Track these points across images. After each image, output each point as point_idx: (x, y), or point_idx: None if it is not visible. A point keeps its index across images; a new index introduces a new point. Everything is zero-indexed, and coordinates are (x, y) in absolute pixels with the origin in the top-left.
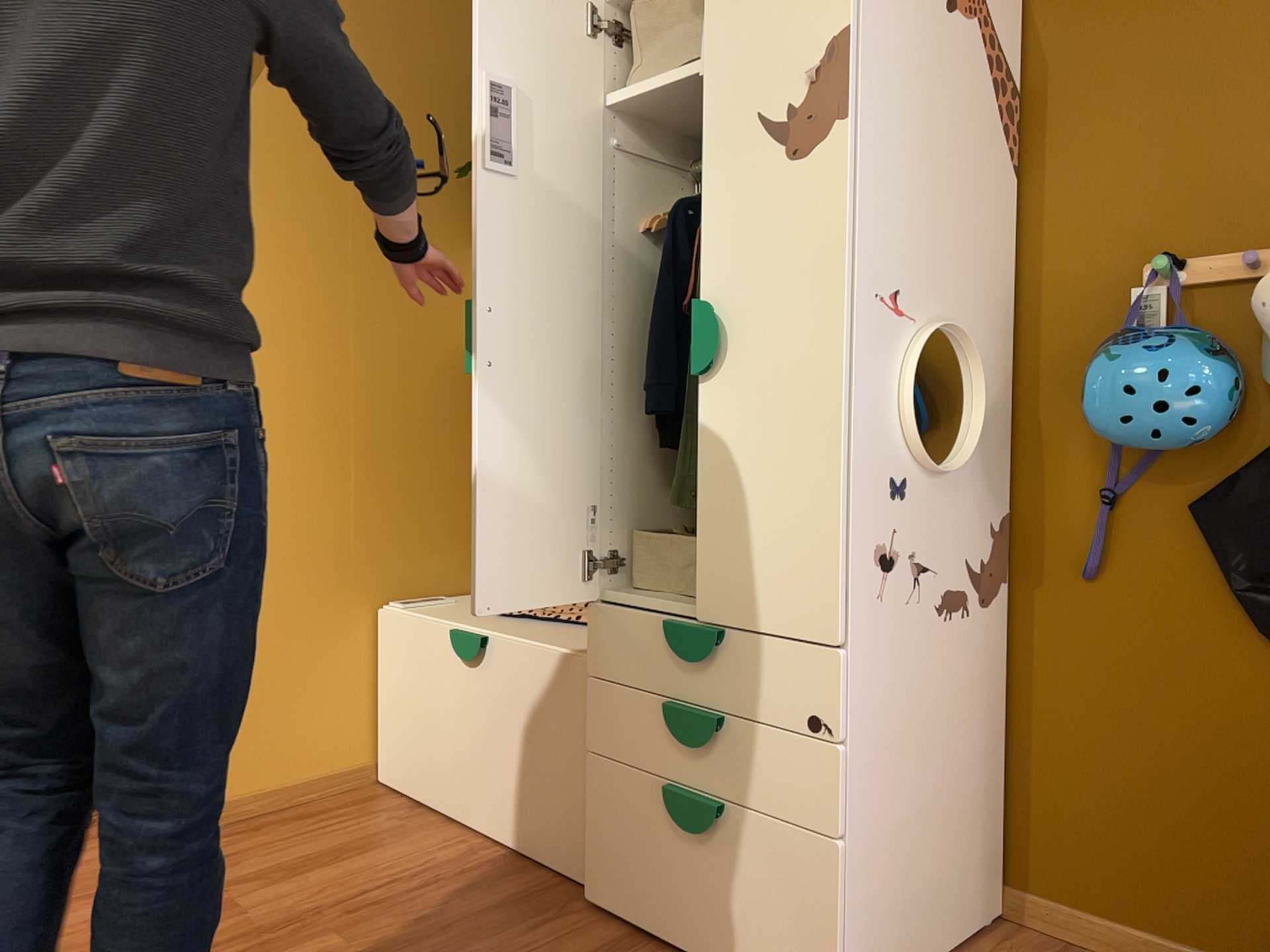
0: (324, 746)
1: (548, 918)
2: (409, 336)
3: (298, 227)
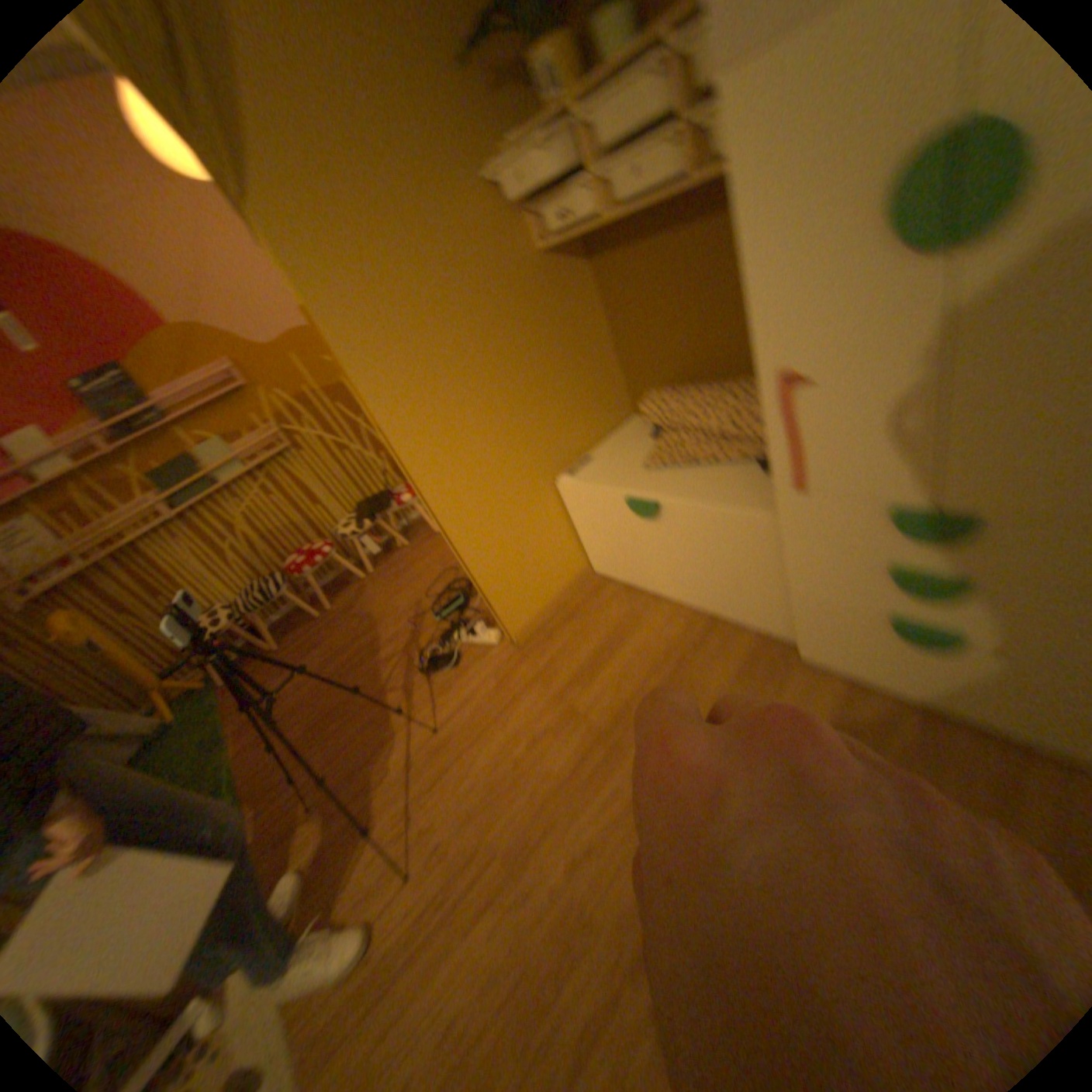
0: (558, 567)
1: (780, 674)
2: (486, 265)
3: (355, 210)
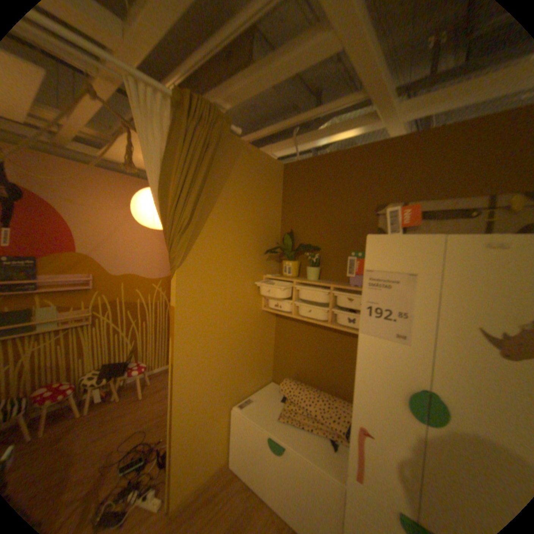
0: (213, 463)
1: None
2: (244, 311)
3: (212, 283)
